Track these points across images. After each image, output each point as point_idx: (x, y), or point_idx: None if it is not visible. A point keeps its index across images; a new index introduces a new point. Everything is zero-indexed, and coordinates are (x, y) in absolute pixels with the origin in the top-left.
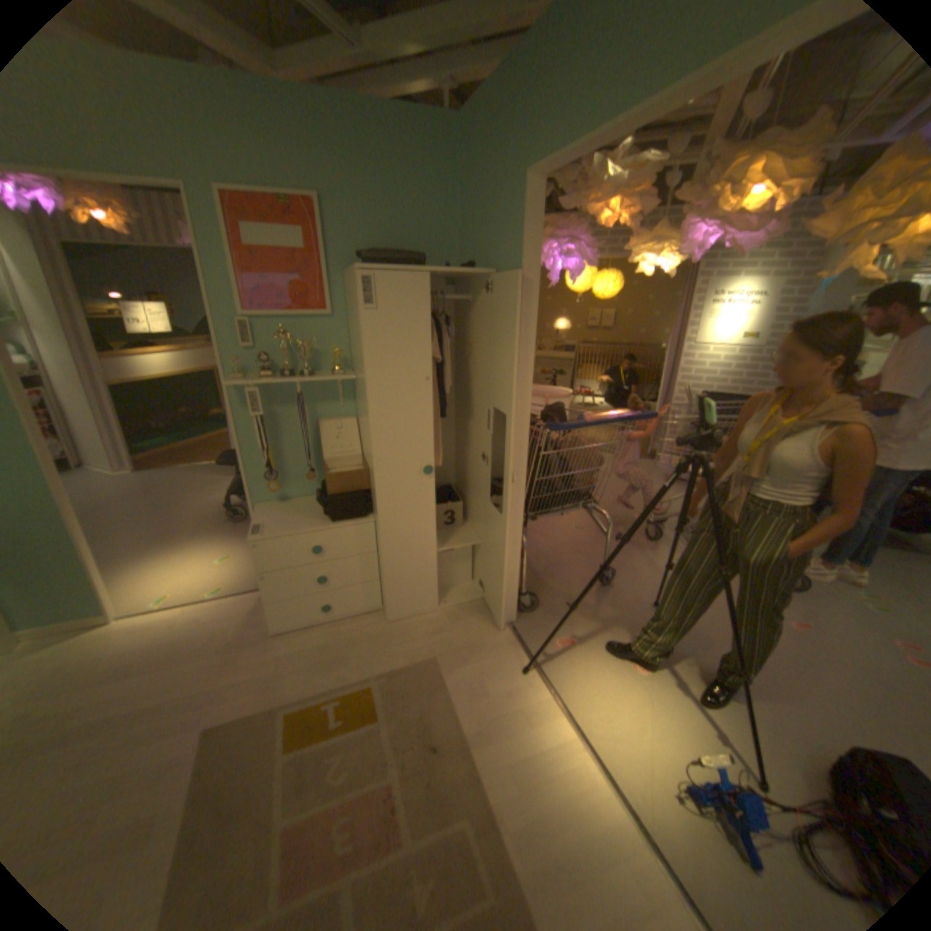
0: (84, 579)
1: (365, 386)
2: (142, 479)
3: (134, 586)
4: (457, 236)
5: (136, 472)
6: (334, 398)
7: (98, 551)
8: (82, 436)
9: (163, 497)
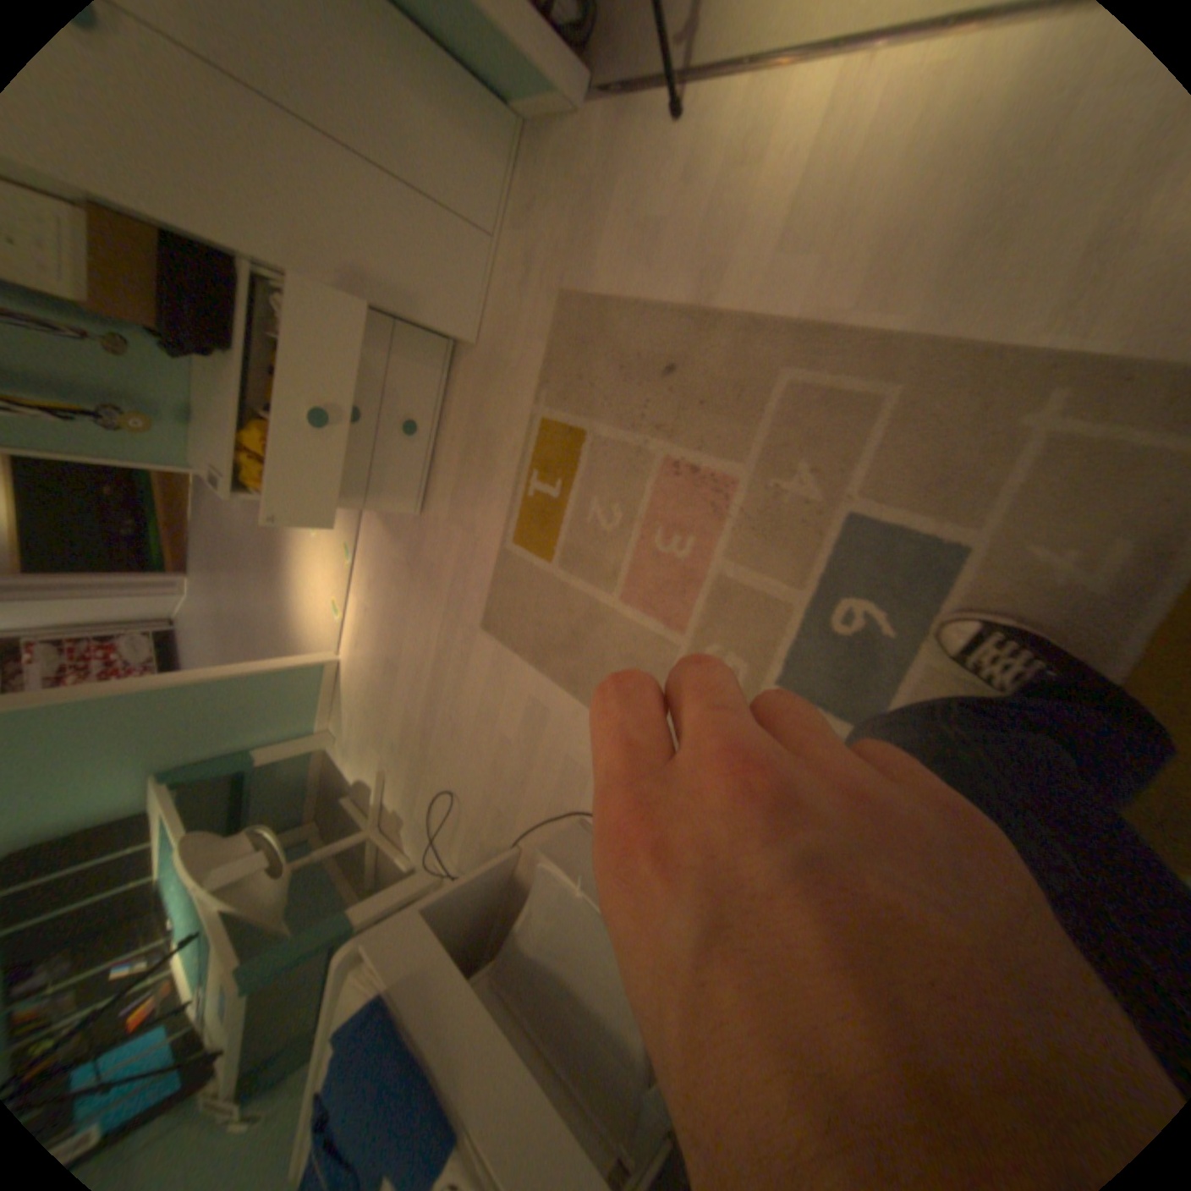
0: (259, 673)
1: None
2: (192, 566)
3: (307, 622)
4: None
5: (183, 568)
6: None
7: (262, 637)
8: (110, 609)
9: (218, 553)
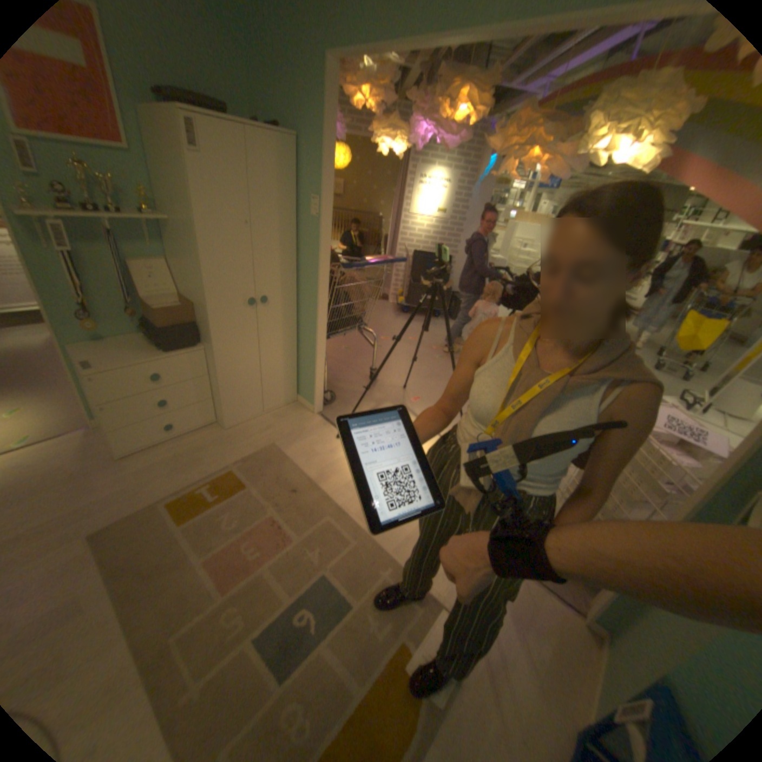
0: None
1: (192, 226)
2: None
3: None
4: (245, 90)
5: None
6: (139, 238)
7: None
8: None
9: None
